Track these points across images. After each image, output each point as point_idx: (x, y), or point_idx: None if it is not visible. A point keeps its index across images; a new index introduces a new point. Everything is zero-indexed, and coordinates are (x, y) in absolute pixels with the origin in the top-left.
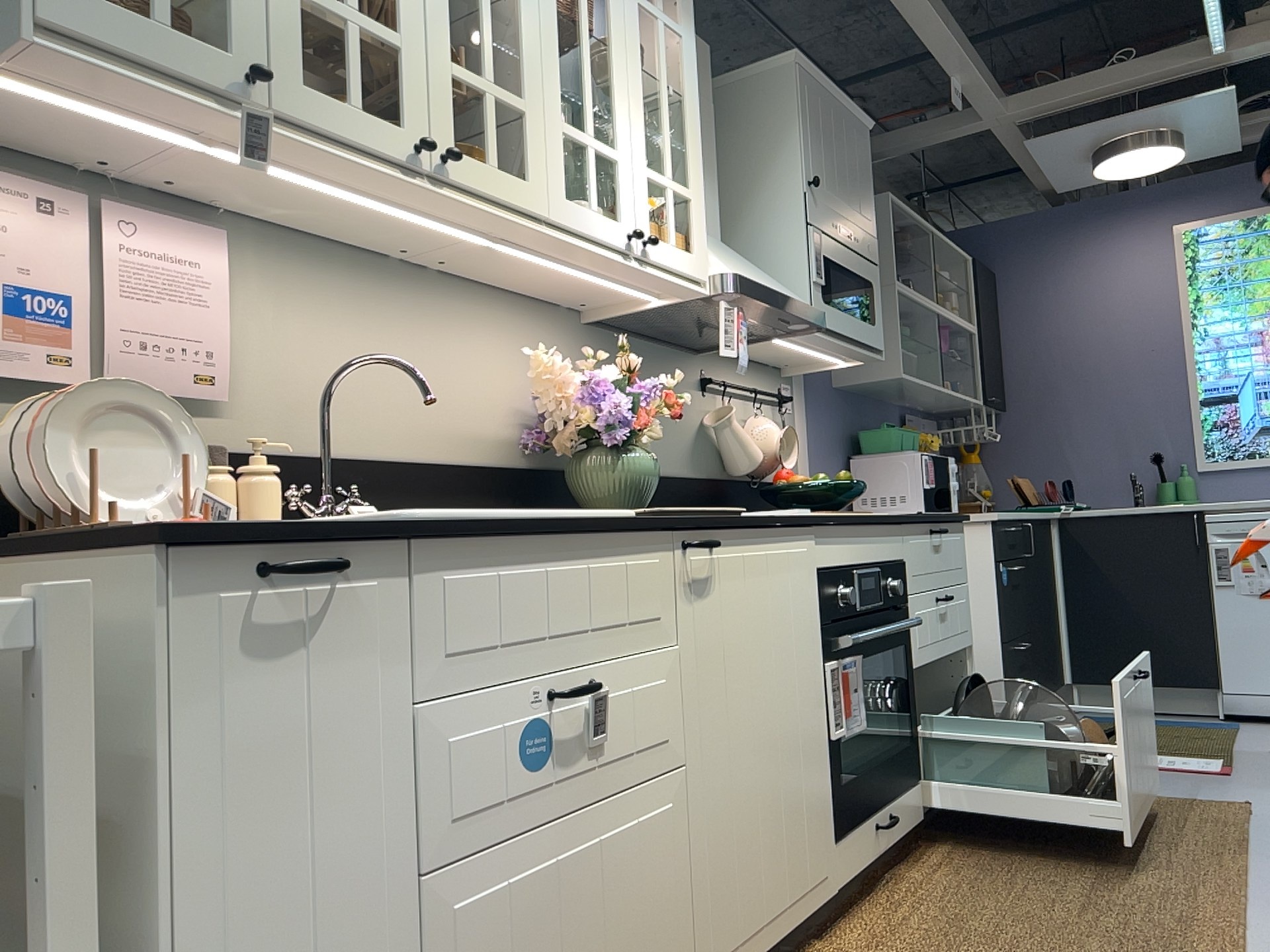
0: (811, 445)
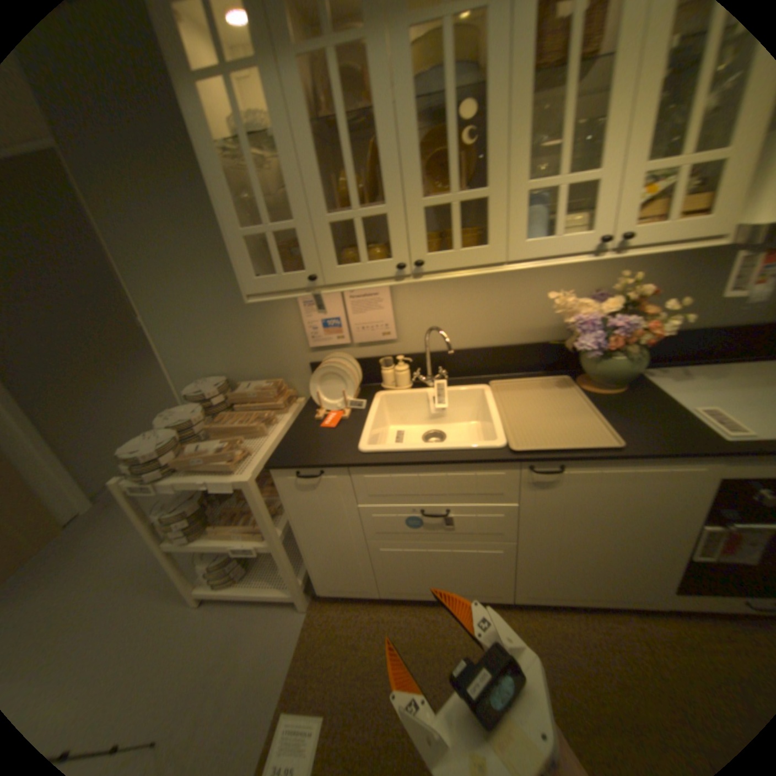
0: None
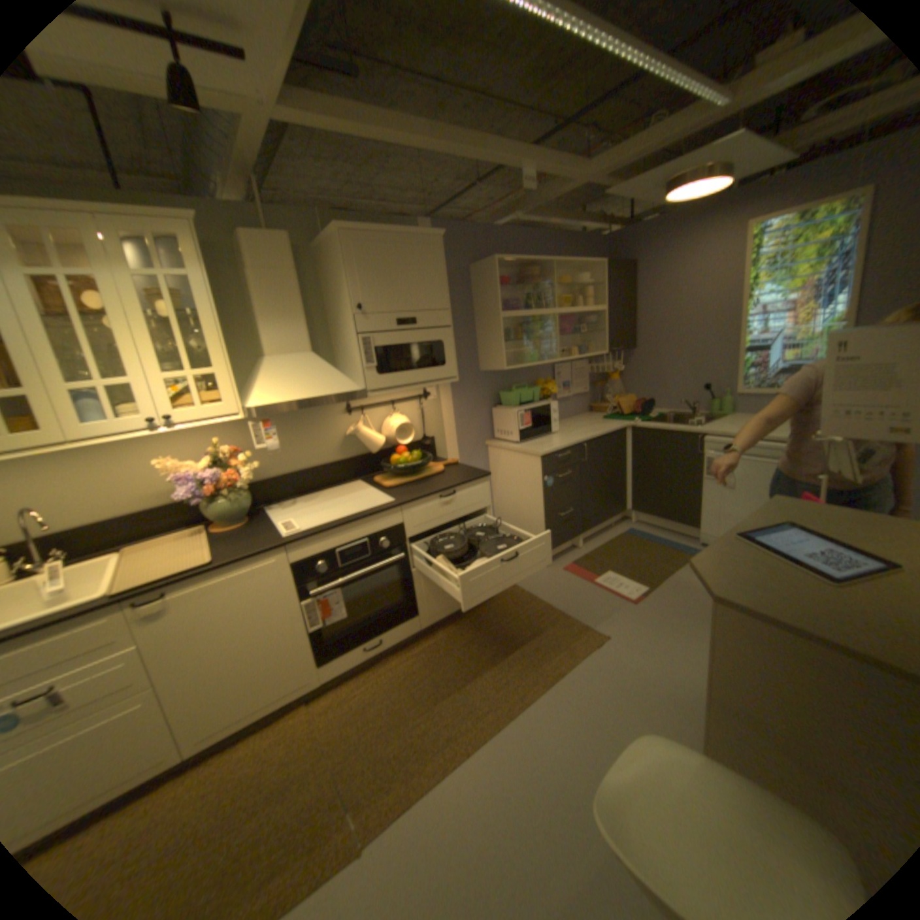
0: (453, 411)
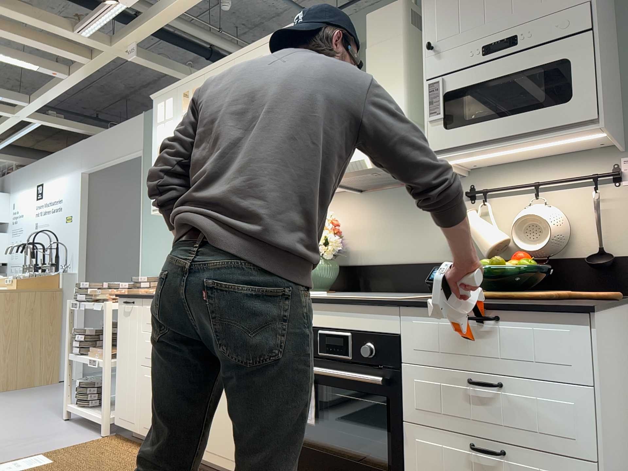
0: None
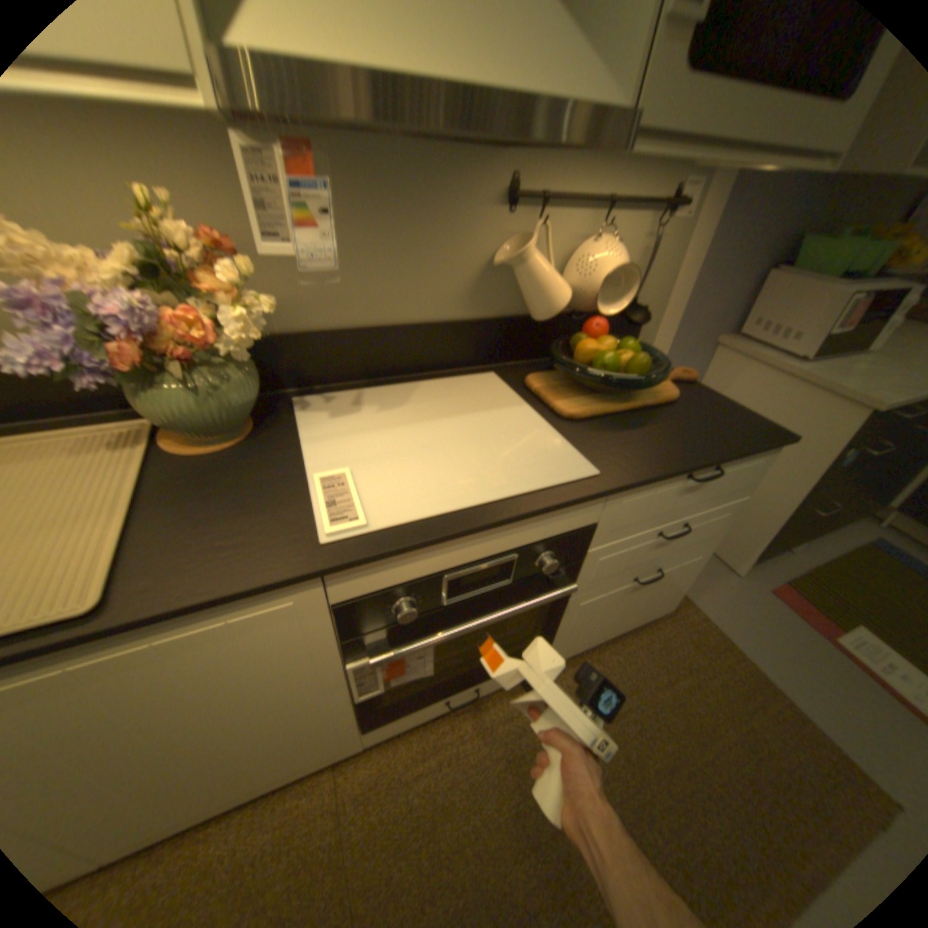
0: (705, 255)
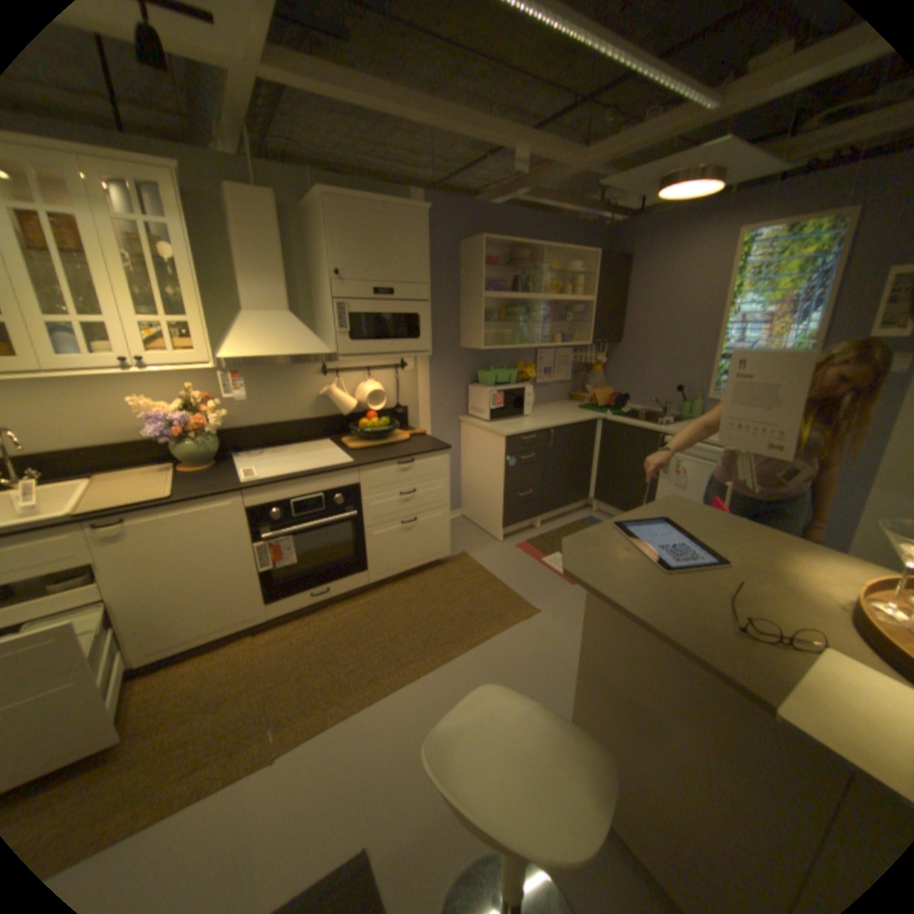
0: (429, 383)
